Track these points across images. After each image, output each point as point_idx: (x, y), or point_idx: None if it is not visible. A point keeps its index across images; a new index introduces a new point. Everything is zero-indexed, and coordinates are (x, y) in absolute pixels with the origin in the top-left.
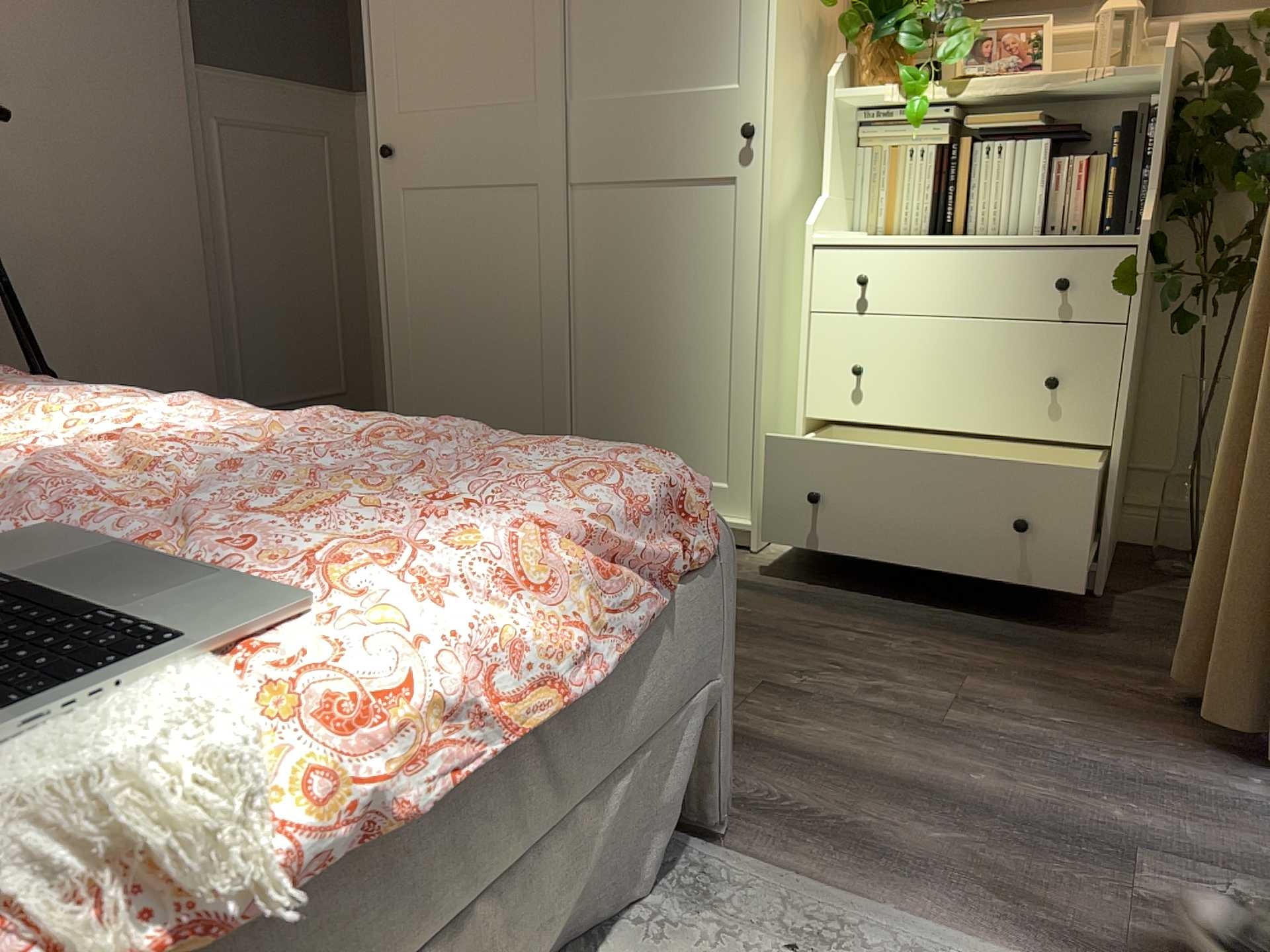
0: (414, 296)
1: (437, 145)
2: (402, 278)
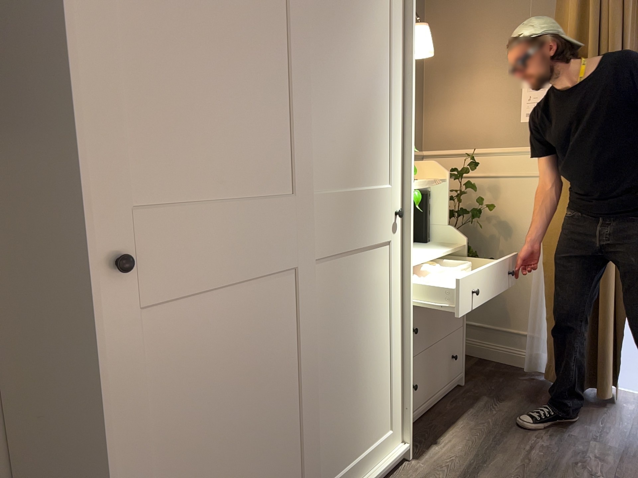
0: (168, 432)
1: (203, 243)
2: (151, 418)
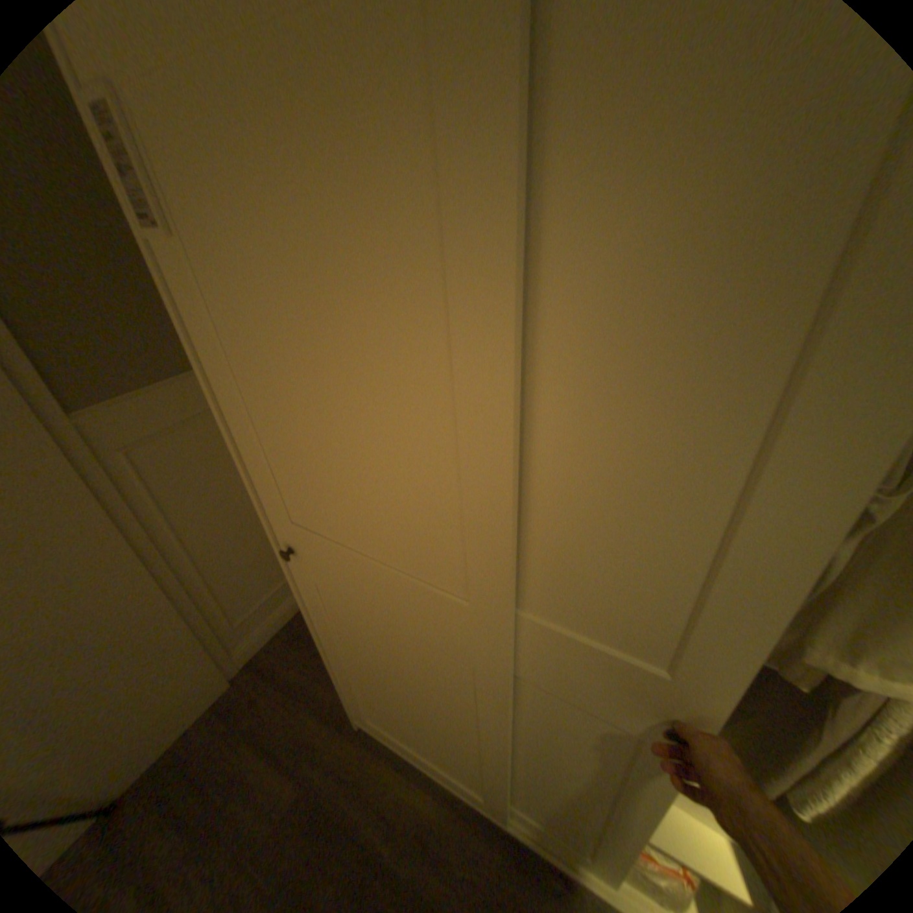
0: (343, 651)
1: (340, 572)
2: (328, 636)
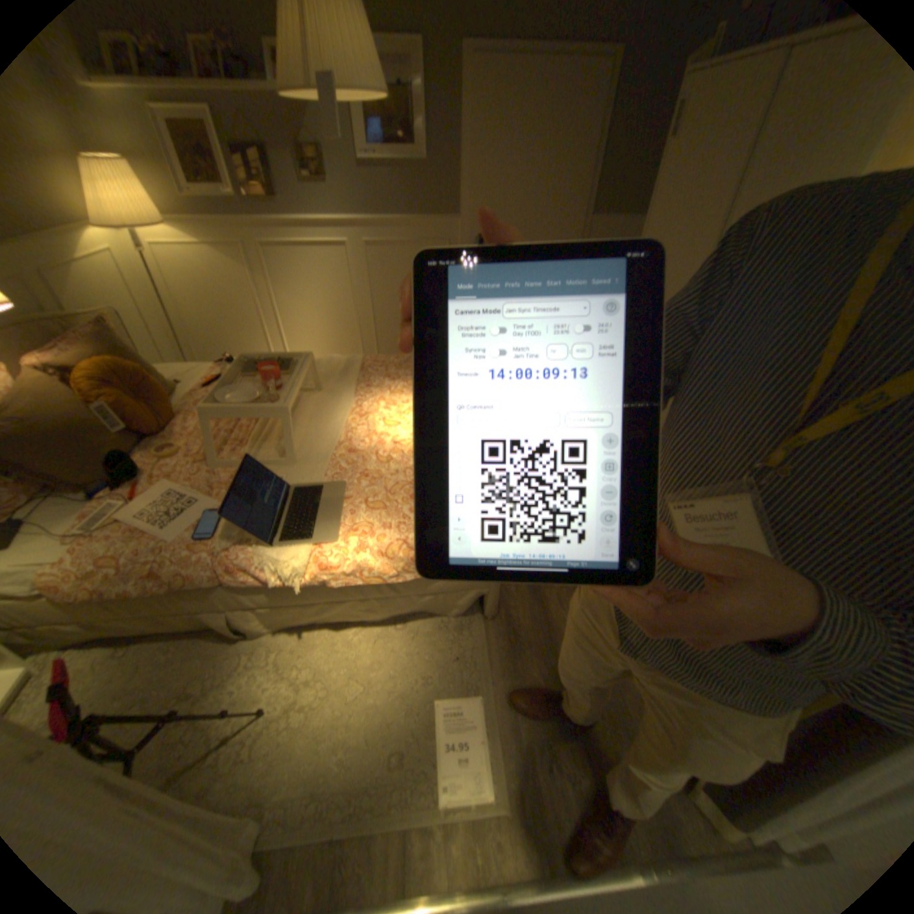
0: None
1: None
2: None
